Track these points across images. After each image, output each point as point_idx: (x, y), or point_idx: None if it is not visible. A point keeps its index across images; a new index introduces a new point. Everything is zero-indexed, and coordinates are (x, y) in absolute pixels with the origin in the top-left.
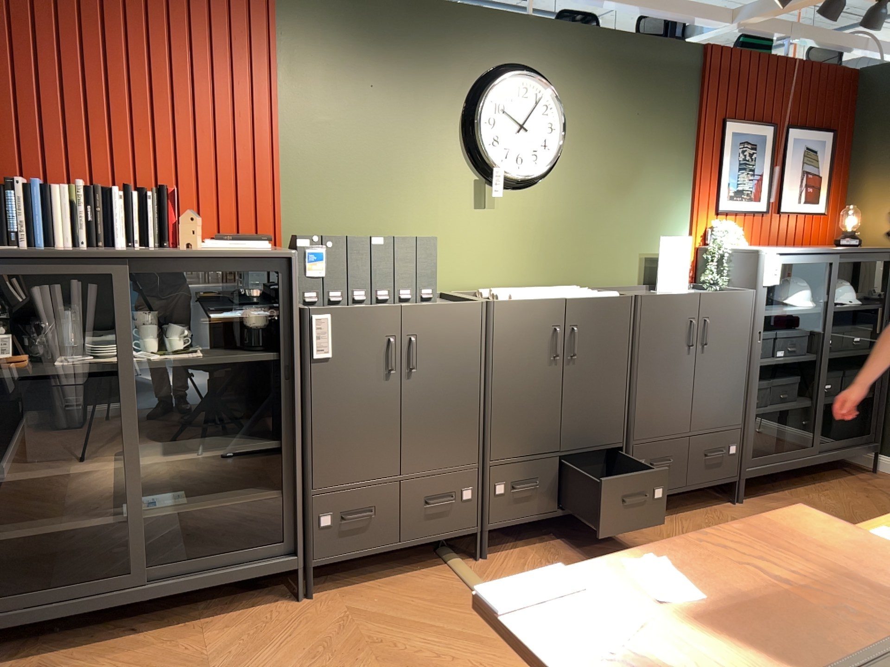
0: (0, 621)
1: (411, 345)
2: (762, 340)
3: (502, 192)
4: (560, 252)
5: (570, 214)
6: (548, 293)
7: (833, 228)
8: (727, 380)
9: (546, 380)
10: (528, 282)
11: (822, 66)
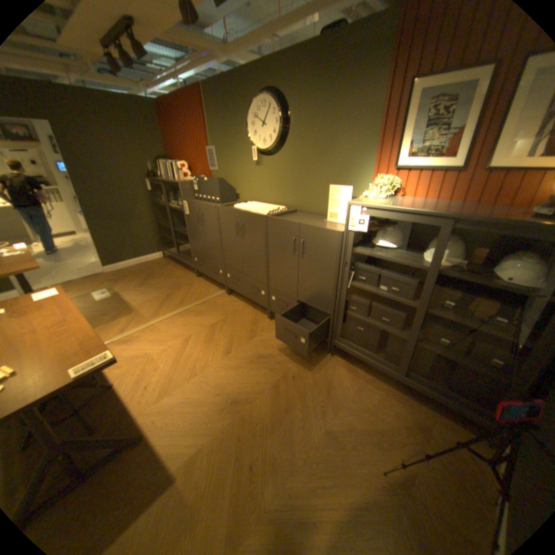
0: (165, 252)
1: (201, 216)
2: (348, 268)
3: (264, 158)
4: (289, 189)
5: (293, 169)
6: (250, 207)
7: None
8: (319, 282)
9: (236, 242)
10: (276, 202)
11: None
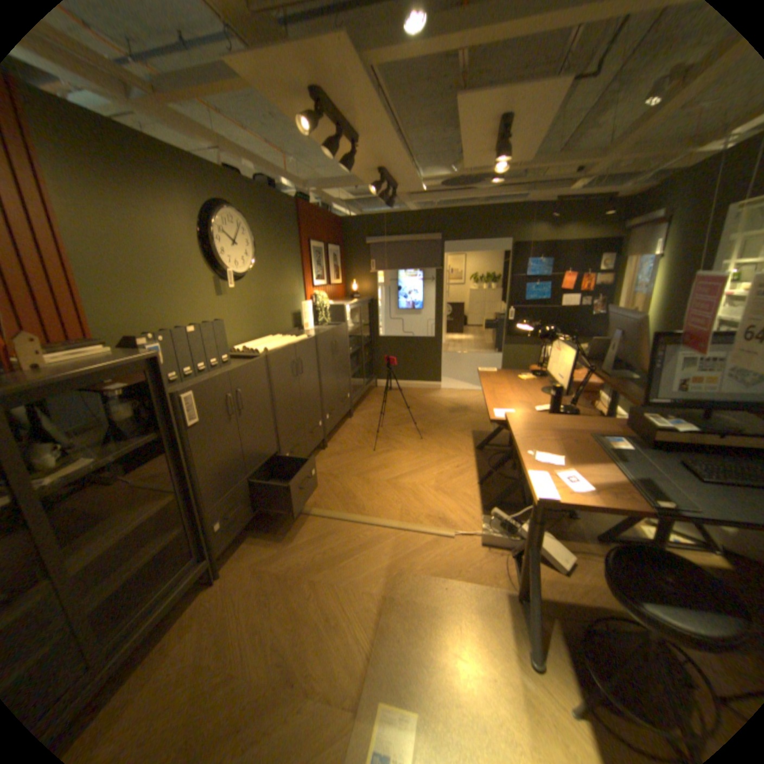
0: None
1: (239, 394)
2: (349, 345)
3: (229, 284)
4: (261, 317)
5: (261, 294)
6: (278, 343)
7: (344, 290)
8: (344, 366)
9: (294, 390)
10: (251, 337)
11: (333, 214)
